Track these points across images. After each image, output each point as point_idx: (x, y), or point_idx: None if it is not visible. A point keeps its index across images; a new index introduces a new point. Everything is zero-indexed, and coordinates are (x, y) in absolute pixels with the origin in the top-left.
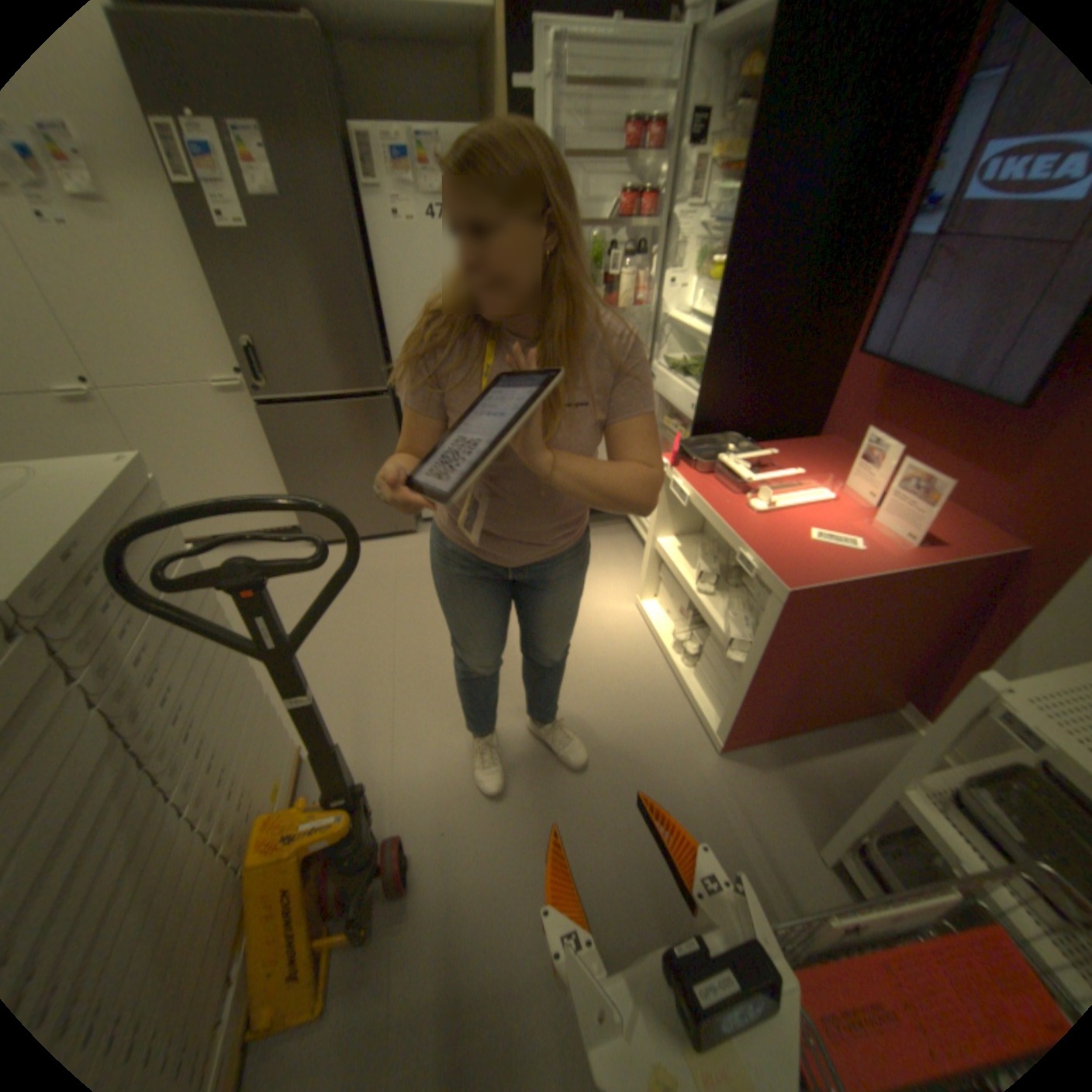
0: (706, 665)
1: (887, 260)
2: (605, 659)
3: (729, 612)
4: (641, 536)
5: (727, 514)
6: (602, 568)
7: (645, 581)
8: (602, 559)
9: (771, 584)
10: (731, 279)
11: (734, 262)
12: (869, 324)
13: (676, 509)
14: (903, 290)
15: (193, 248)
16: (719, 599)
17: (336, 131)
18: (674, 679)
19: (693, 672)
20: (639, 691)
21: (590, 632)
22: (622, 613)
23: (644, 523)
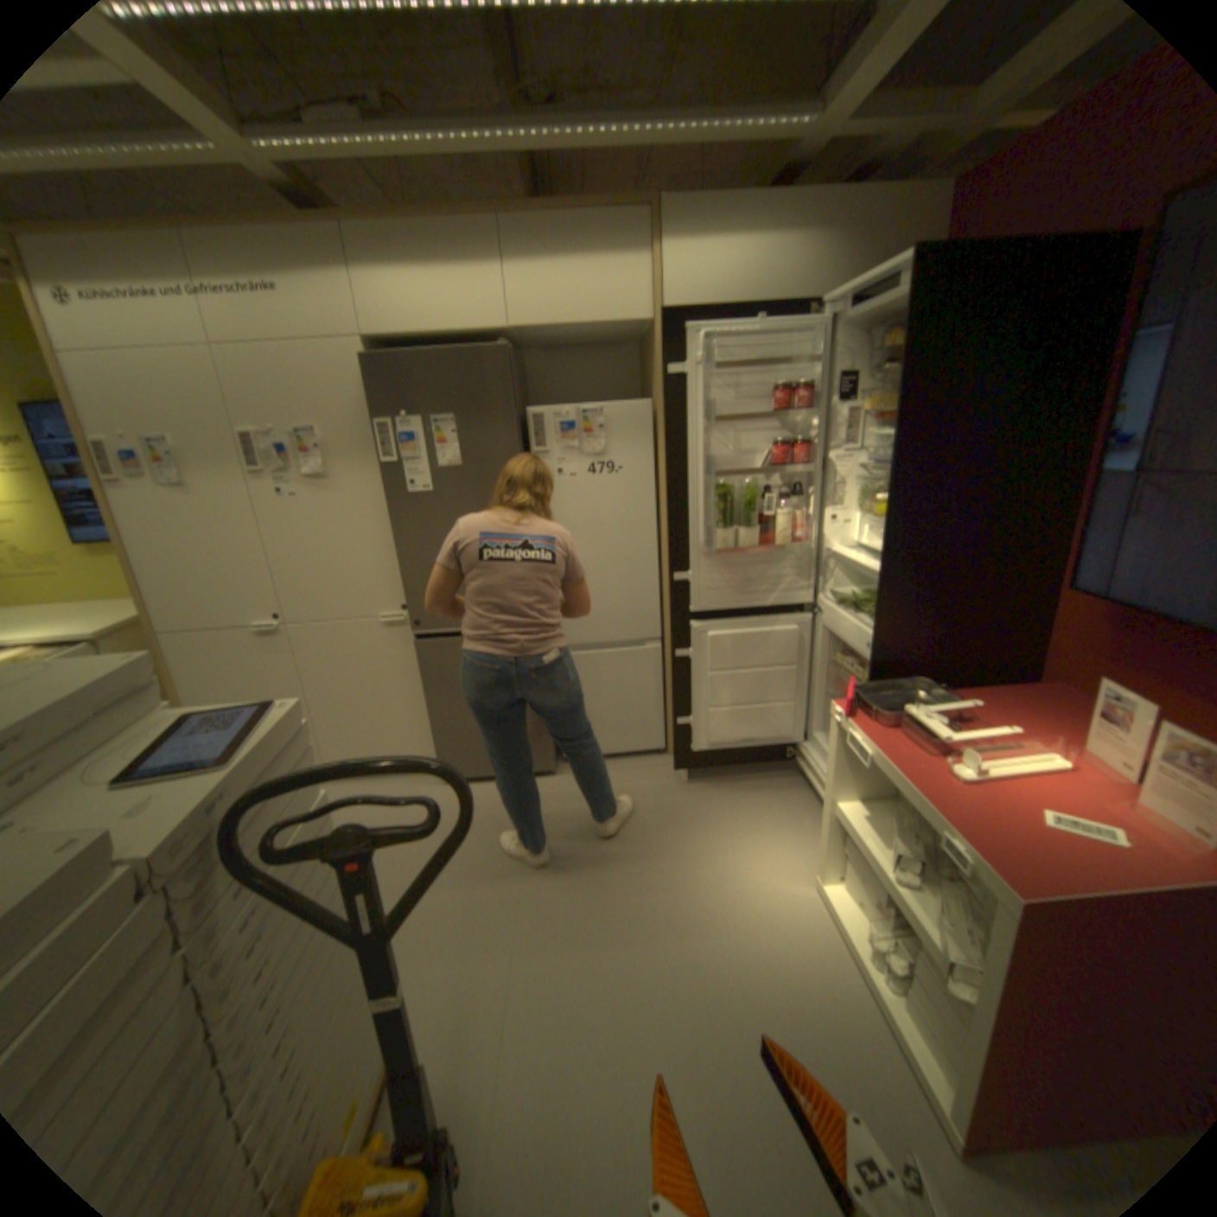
0: (923, 996)
1: (1083, 493)
2: (776, 967)
3: (944, 920)
4: (819, 794)
5: (923, 783)
6: (770, 833)
7: (826, 859)
8: (771, 822)
9: (995, 890)
10: (896, 518)
11: (898, 503)
12: (1077, 558)
13: (857, 768)
14: (1109, 525)
15: (386, 508)
16: (929, 897)
17: (515, 416)
18: (877, 1012)
19: (903, 1006)
20: (827, 1025)
21: (756, 924)
22: (798, 900)
23: (822, 779)
